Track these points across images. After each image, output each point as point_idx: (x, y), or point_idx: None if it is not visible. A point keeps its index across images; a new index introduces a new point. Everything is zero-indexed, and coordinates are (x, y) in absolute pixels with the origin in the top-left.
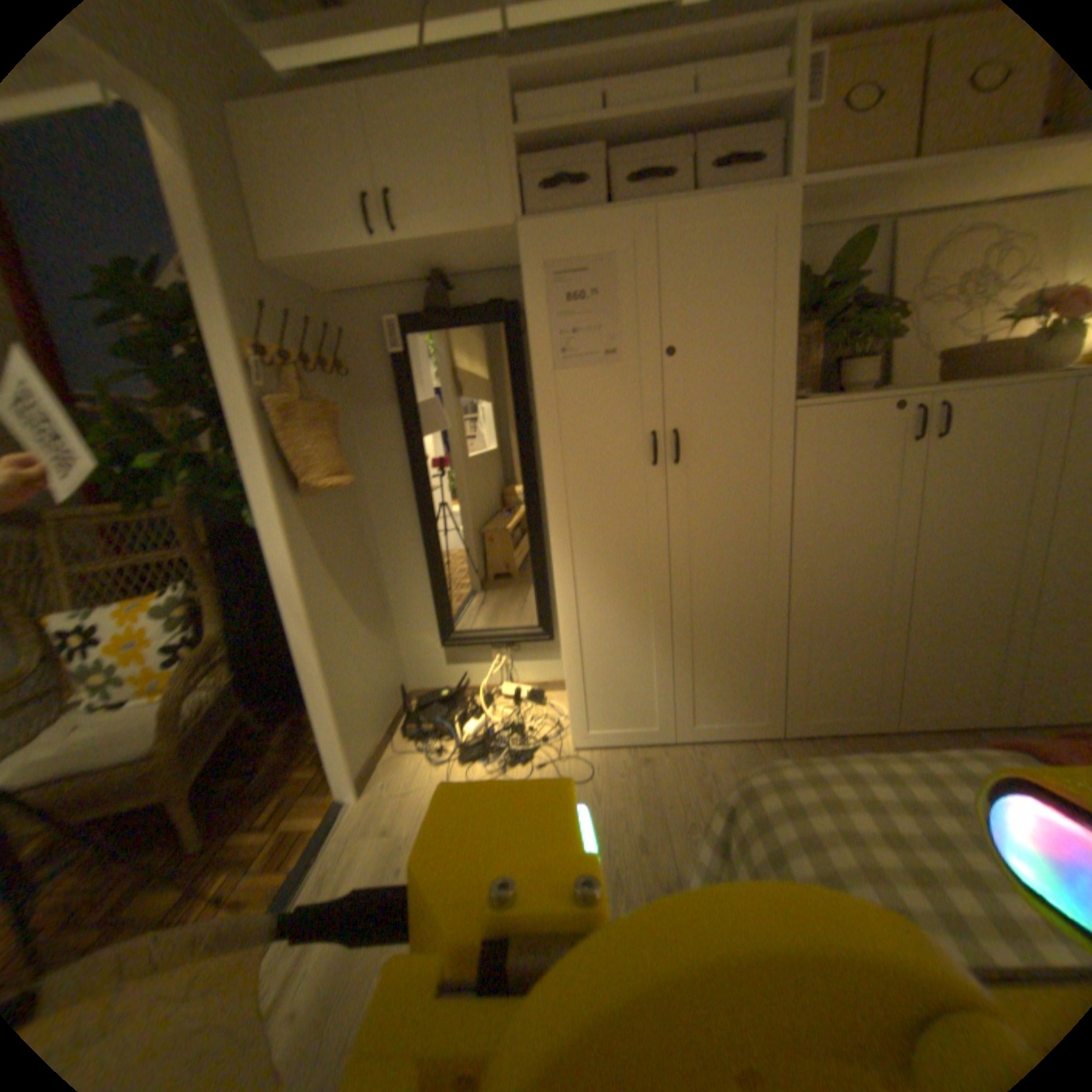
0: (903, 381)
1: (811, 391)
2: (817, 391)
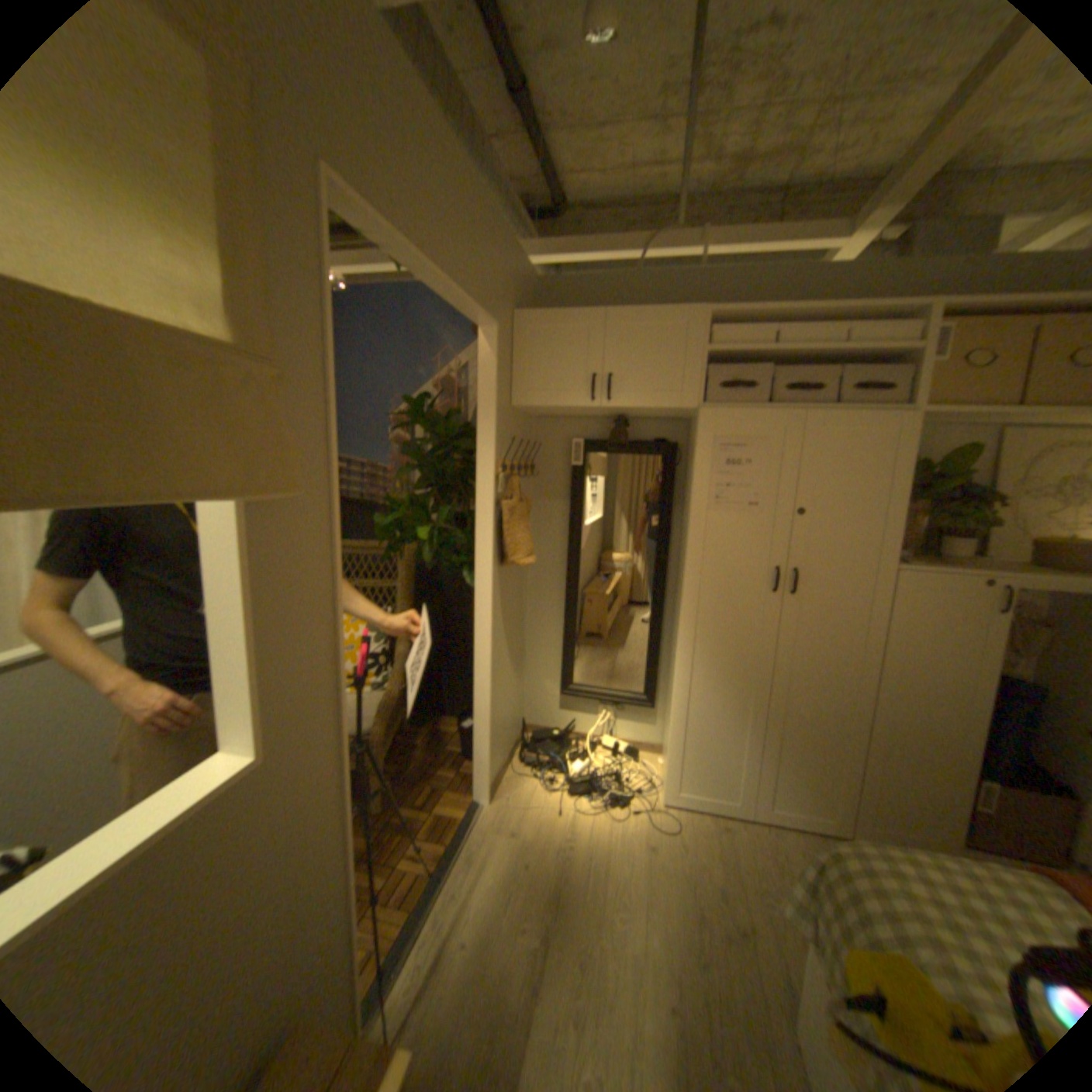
0: (997, 556)
1: (912, 554)
2: (918, 554)
